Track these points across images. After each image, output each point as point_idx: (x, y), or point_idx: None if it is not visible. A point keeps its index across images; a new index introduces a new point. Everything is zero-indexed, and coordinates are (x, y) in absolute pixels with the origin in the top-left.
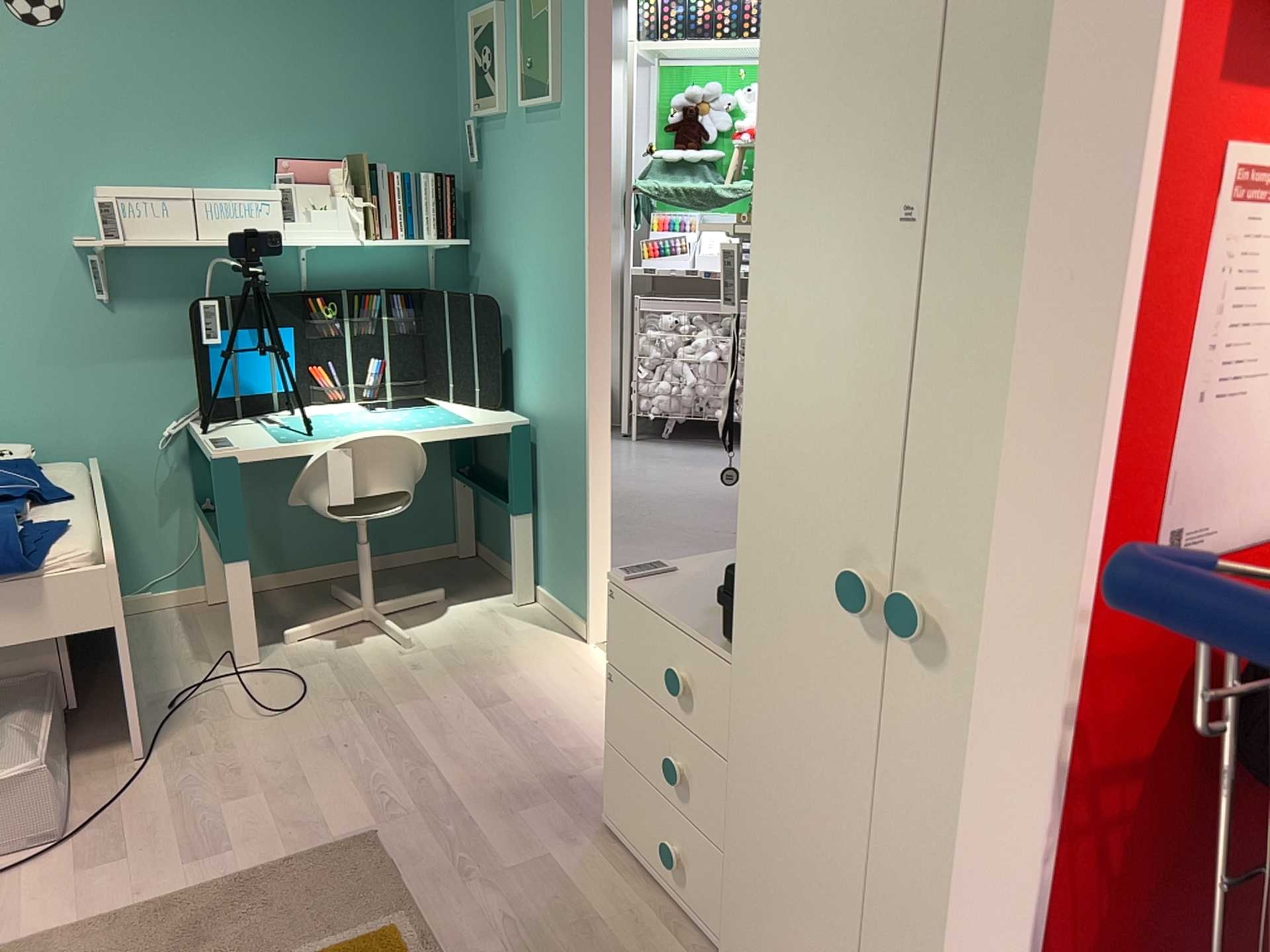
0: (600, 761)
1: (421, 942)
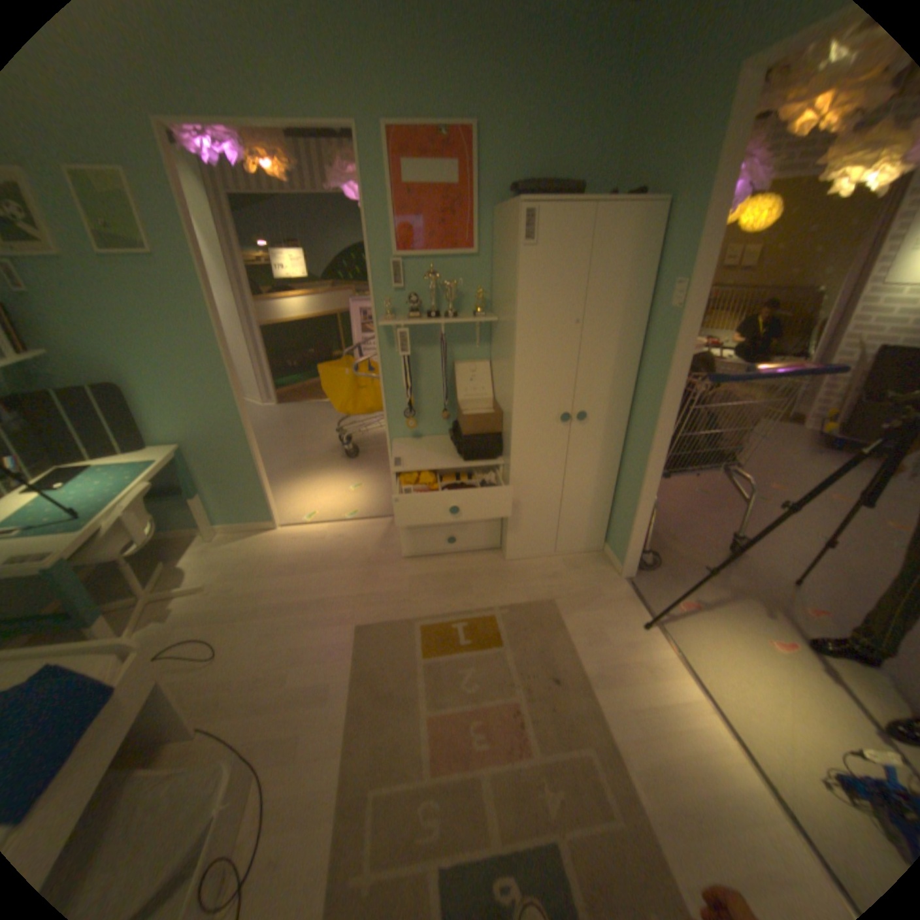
0: (364, 549)
1: (433, 620)
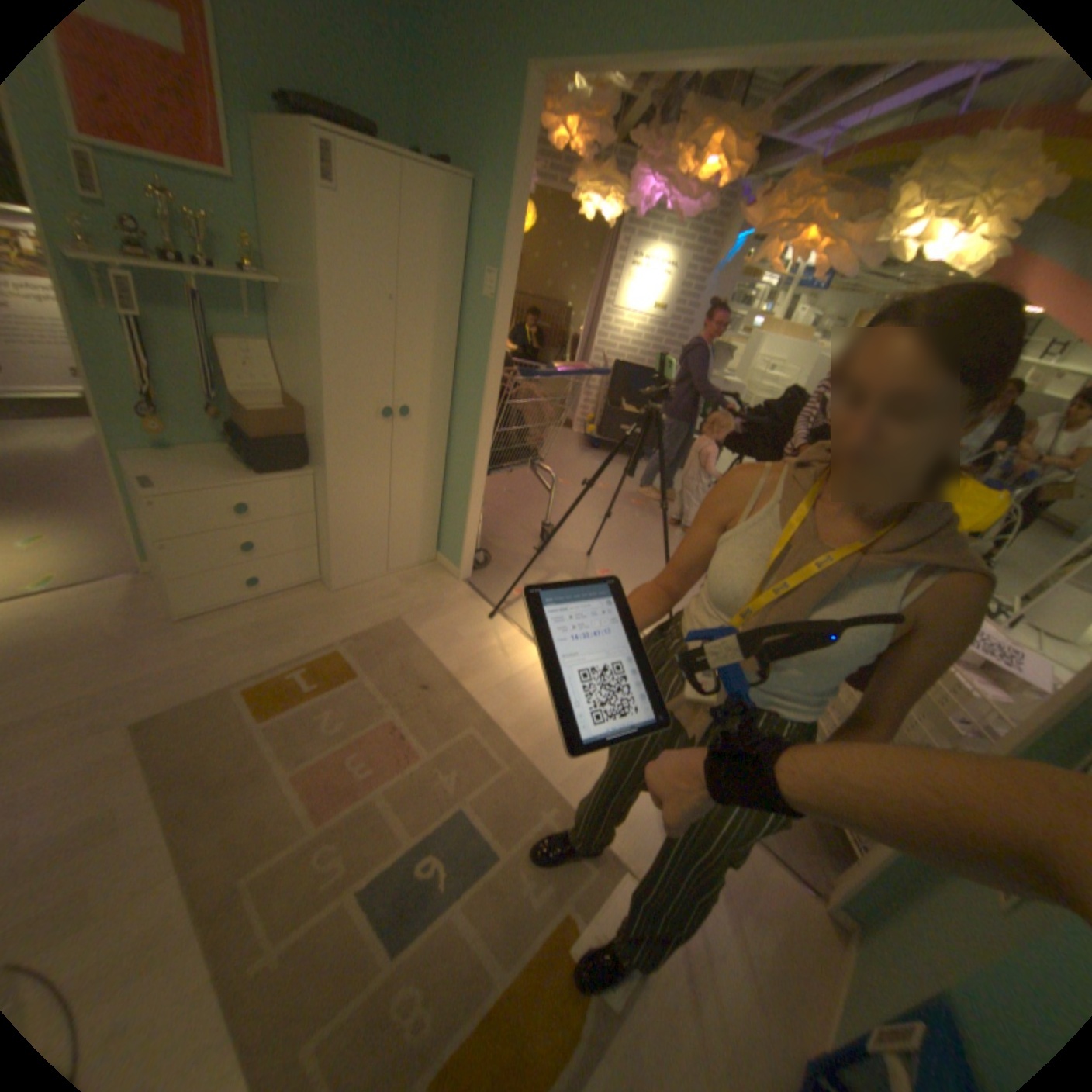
0: (95, 627)
1: (255, 680)
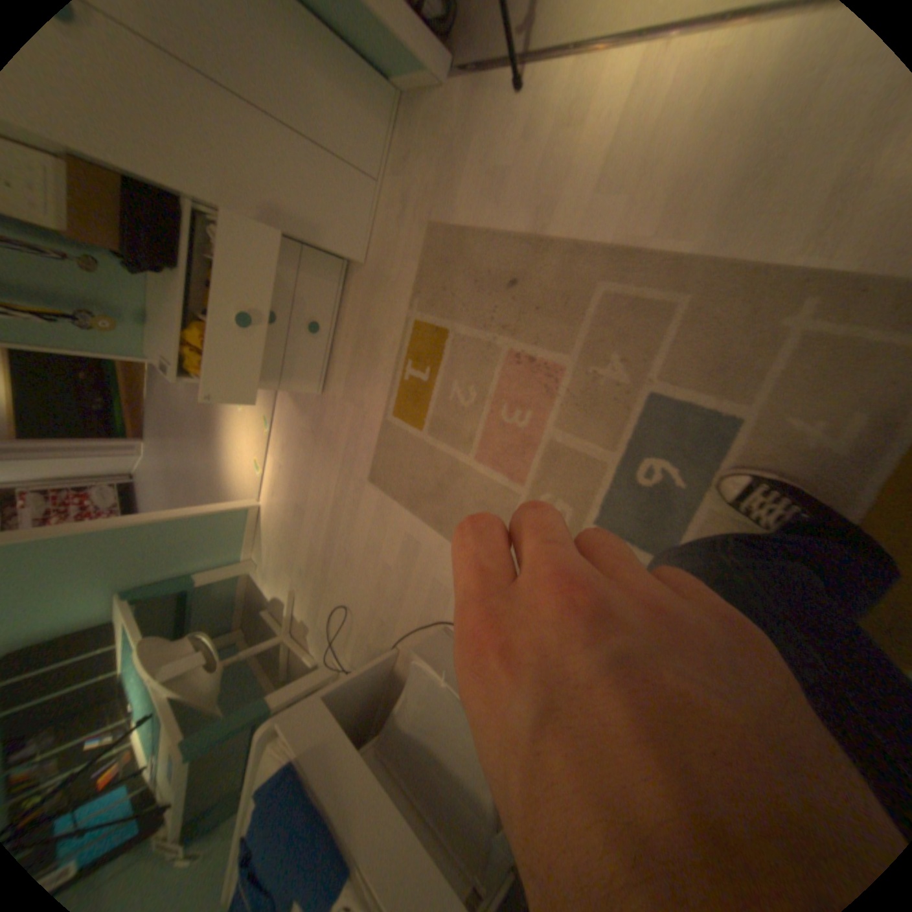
0: (301, 427)
1: (390, 394)
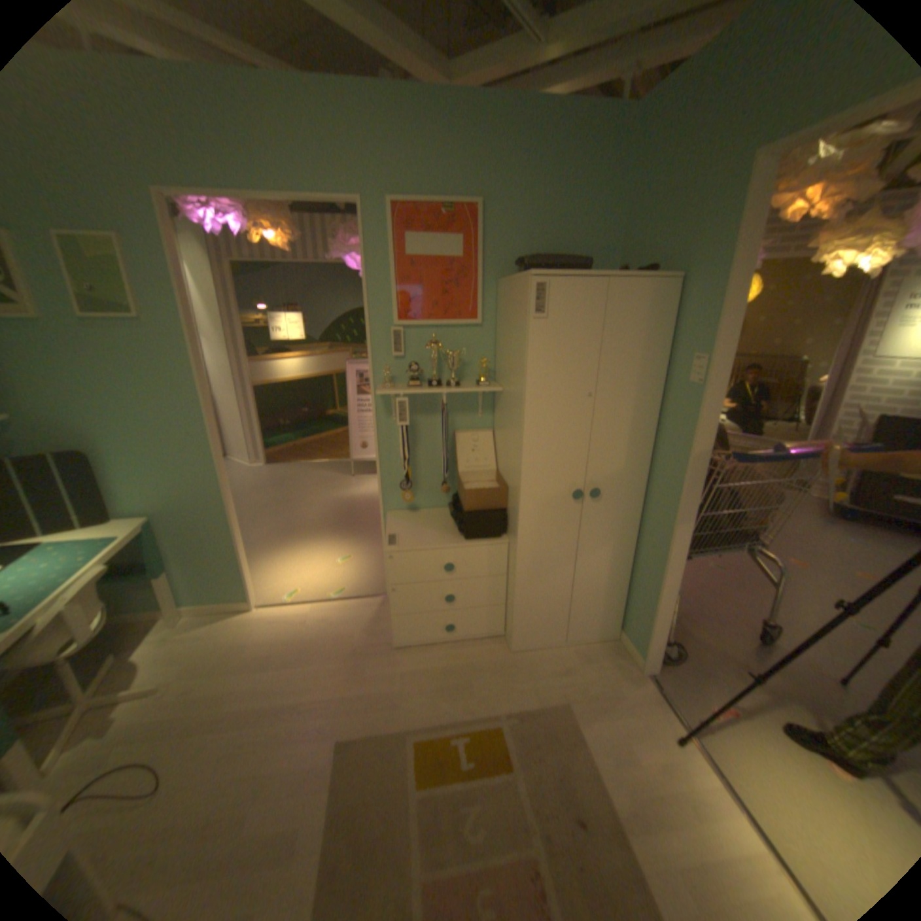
0: (351, 638)
1: (429, 734)
